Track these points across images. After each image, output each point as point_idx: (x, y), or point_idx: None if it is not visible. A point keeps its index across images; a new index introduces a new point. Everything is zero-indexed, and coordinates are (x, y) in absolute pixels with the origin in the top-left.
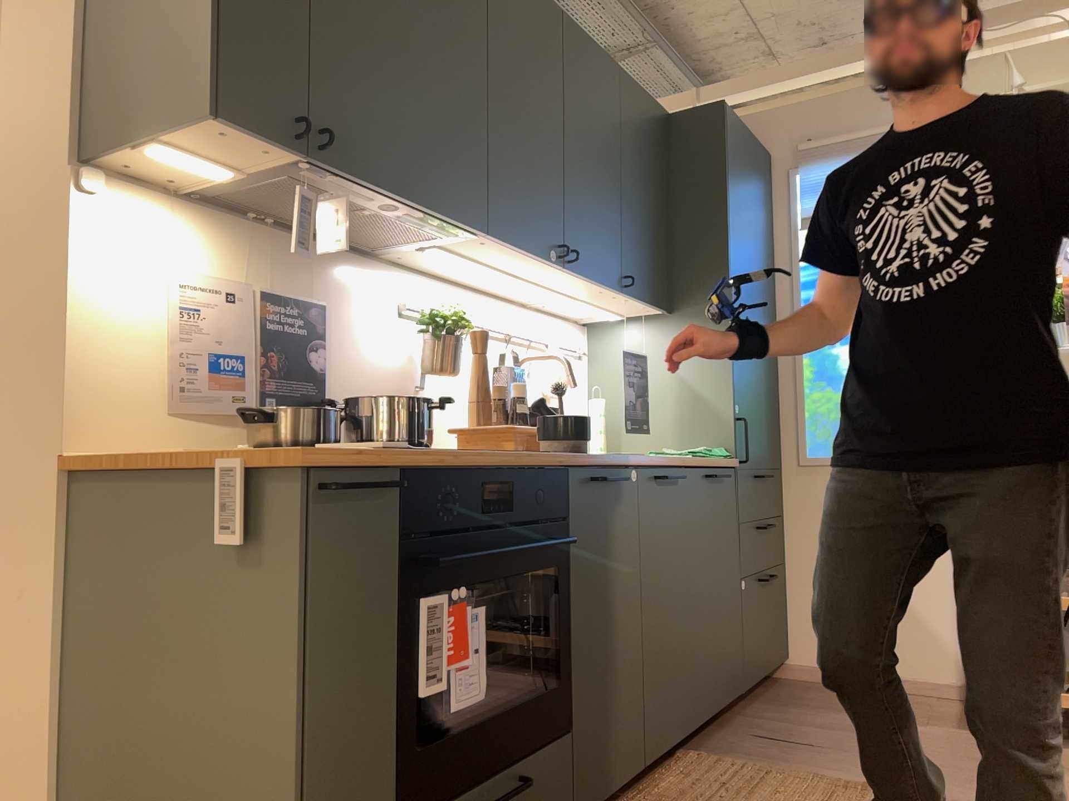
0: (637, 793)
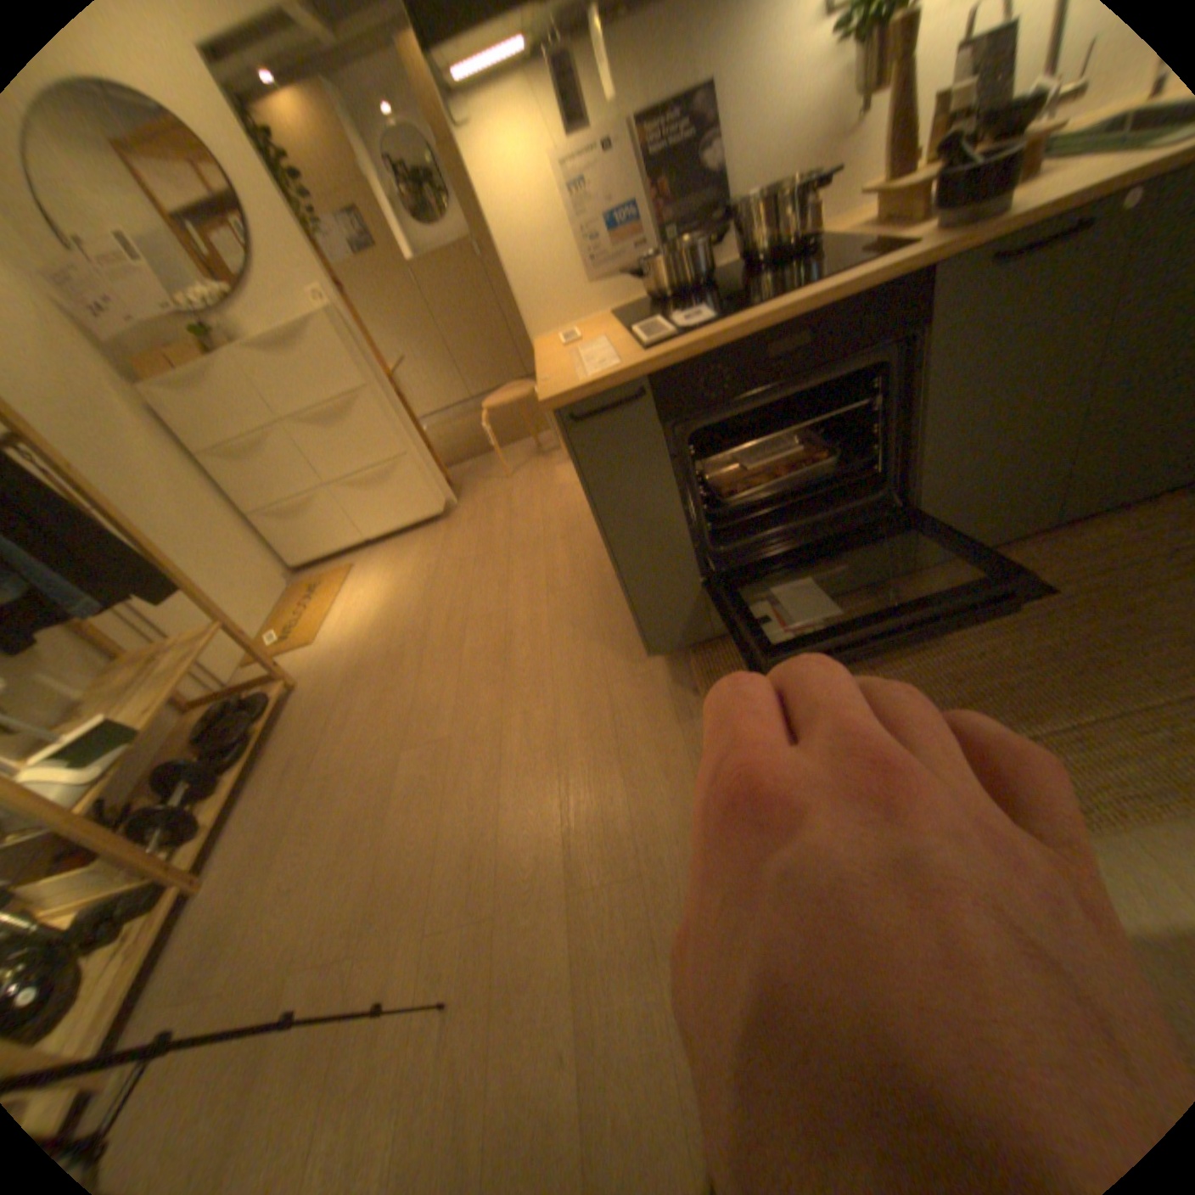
0: (1050, 537)
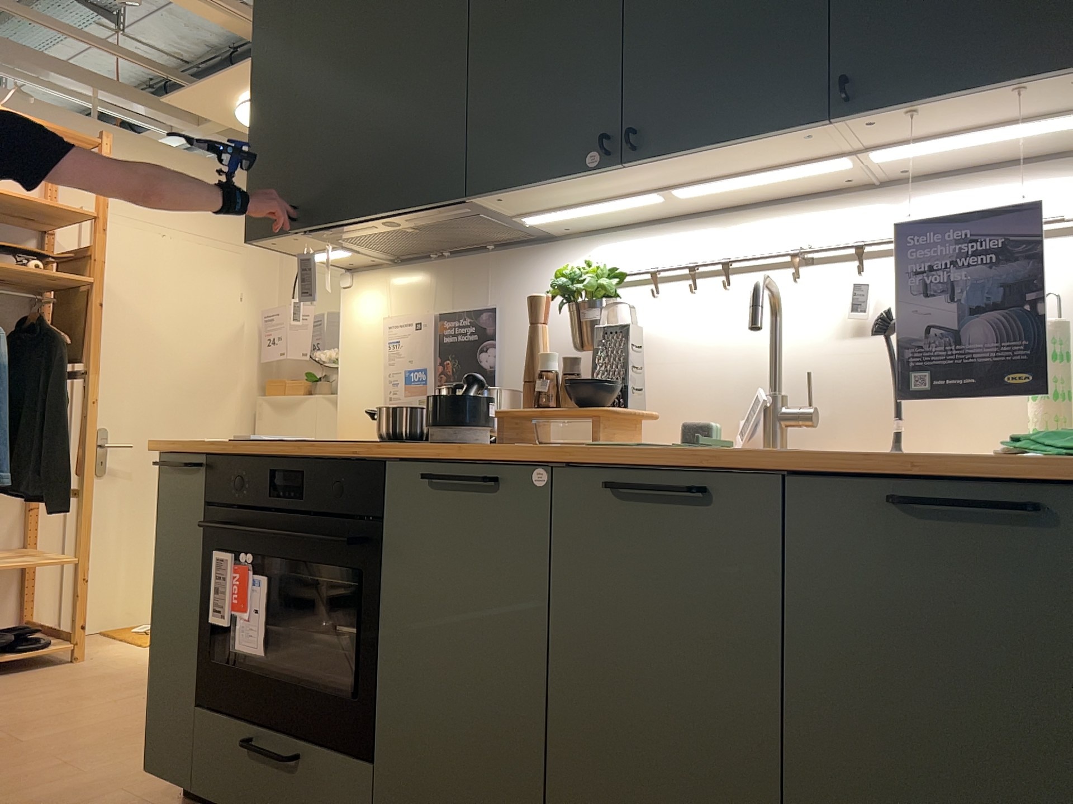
0: None
